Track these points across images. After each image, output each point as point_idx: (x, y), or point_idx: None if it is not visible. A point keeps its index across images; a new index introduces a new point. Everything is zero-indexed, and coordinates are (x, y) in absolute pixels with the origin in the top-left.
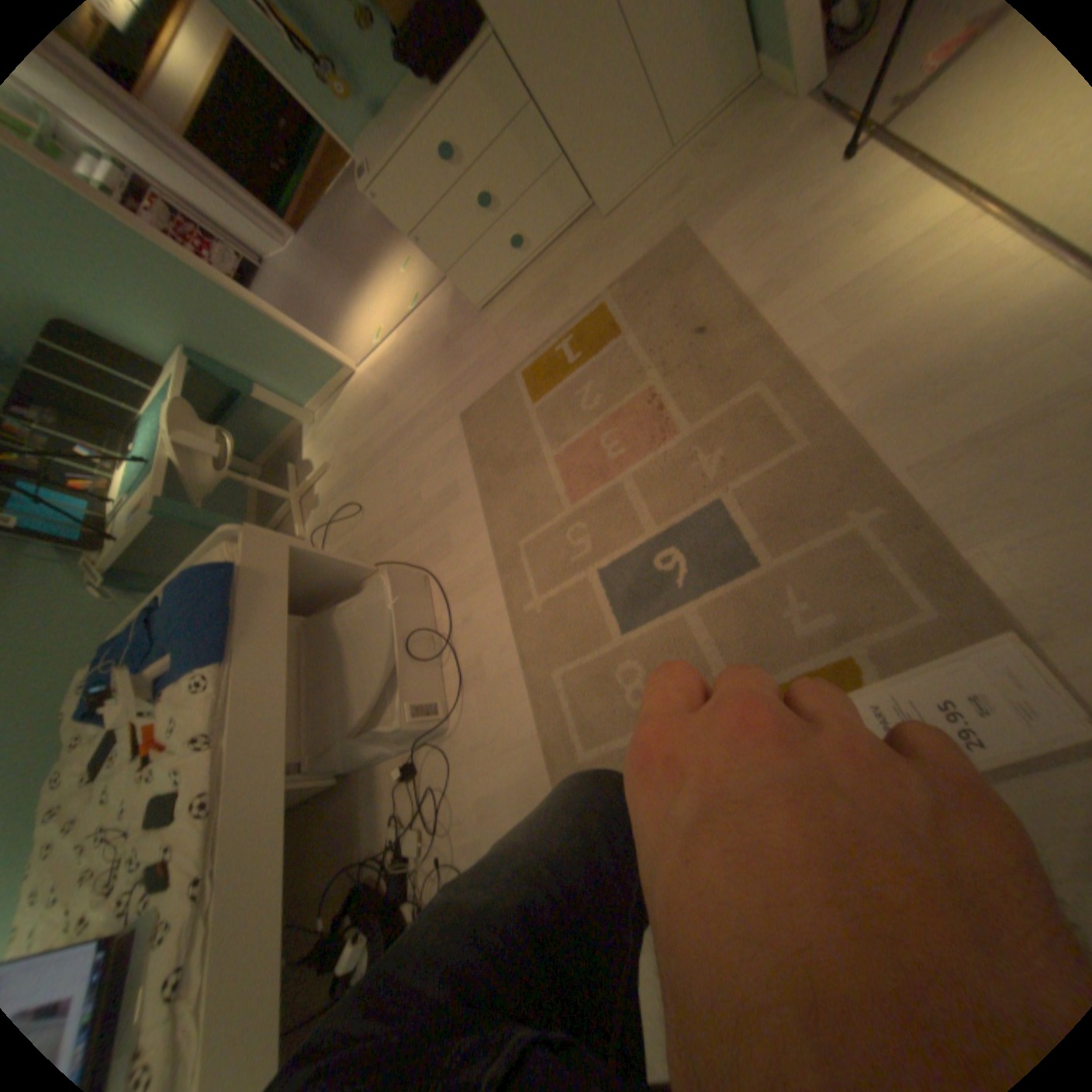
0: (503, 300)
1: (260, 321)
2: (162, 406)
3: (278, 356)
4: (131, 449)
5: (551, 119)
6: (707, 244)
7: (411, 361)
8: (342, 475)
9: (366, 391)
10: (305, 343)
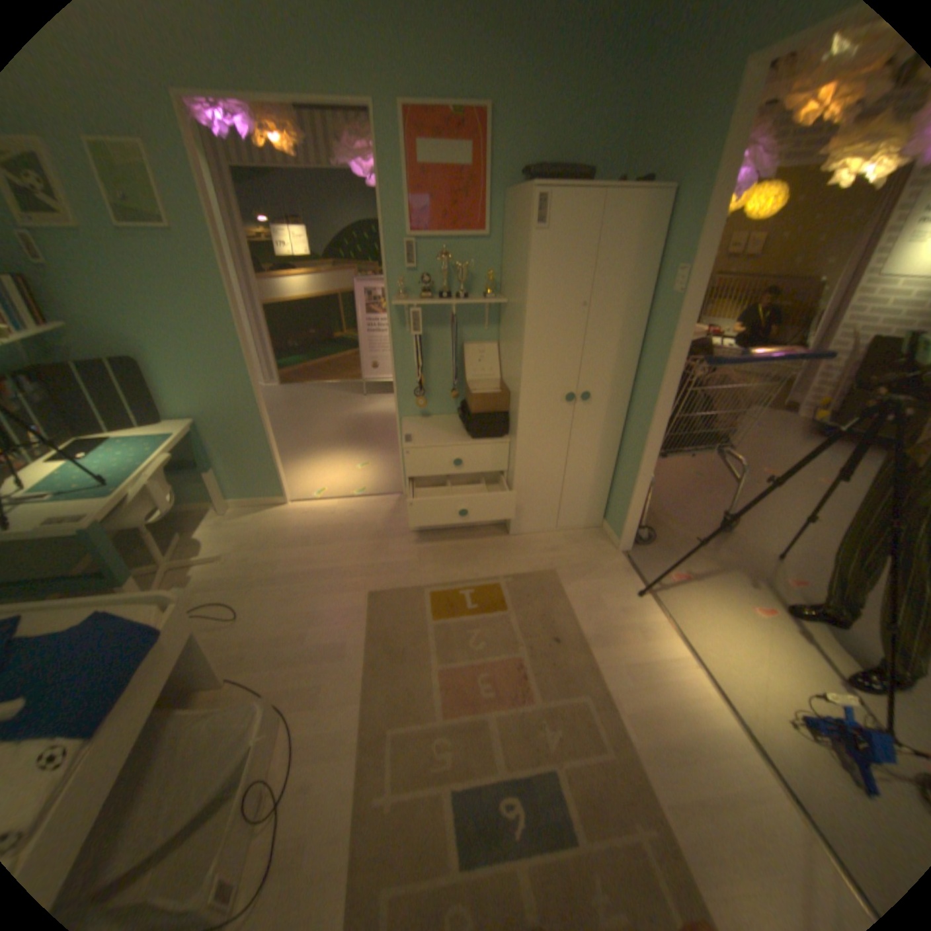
0: (430, 537)
1: (259, 444)
2: (150, 455)
3: (246, 466)
4: (81, 461)
5: (514, 487)
6: (567, 592)
7: (341, 530)
8: (230, 577)
9: (290, 526)
10: (273, 472)
